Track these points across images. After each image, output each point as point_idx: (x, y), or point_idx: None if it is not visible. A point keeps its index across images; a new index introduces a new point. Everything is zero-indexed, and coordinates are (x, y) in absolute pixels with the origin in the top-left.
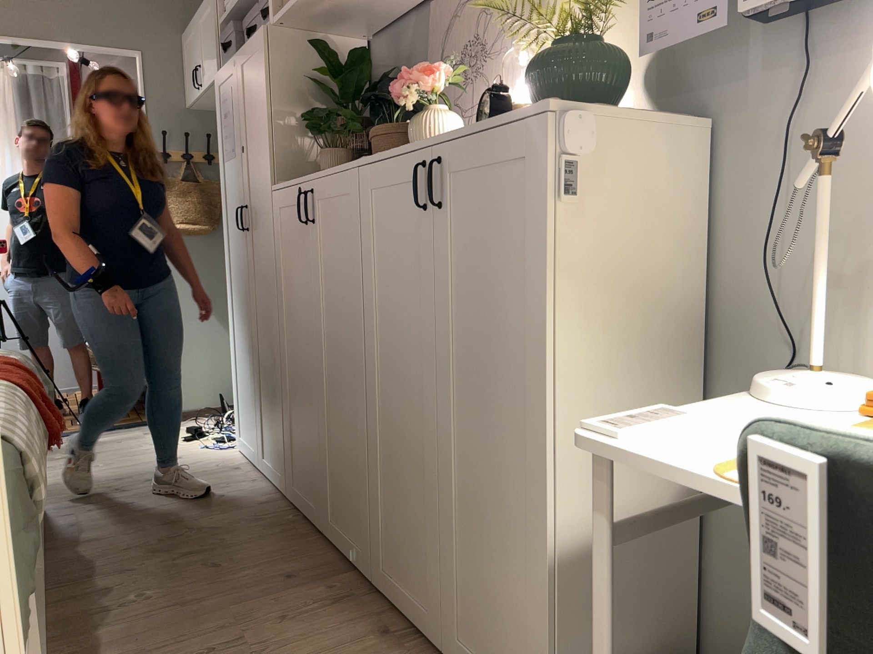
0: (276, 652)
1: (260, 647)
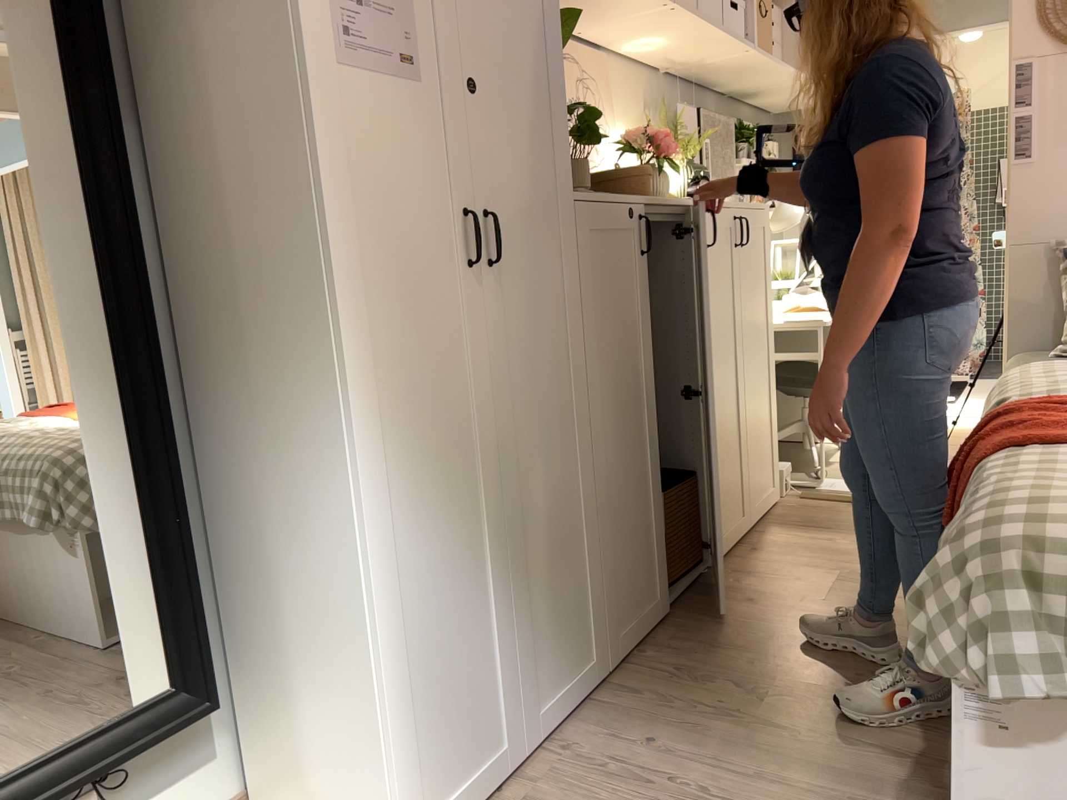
0: (822, 569)
1: (828, 575)
